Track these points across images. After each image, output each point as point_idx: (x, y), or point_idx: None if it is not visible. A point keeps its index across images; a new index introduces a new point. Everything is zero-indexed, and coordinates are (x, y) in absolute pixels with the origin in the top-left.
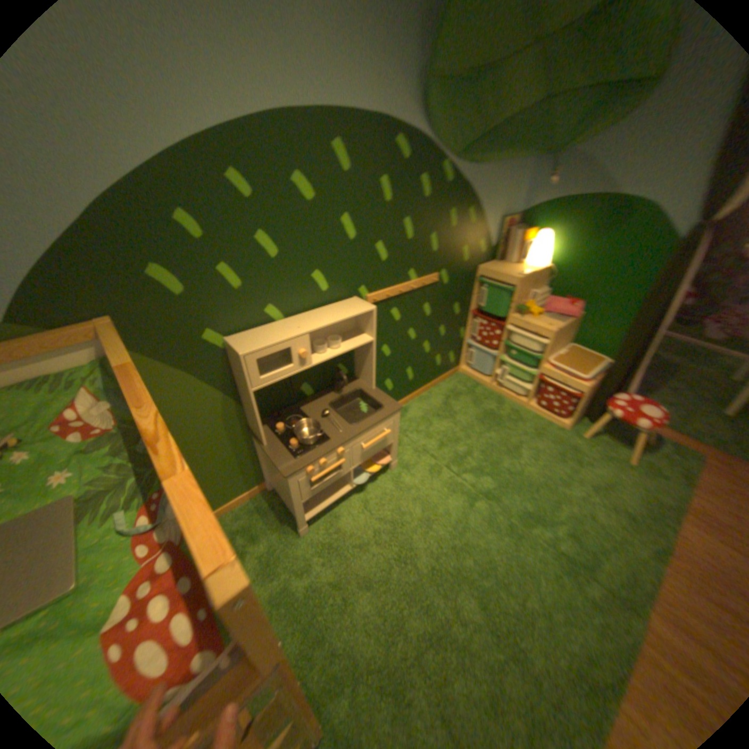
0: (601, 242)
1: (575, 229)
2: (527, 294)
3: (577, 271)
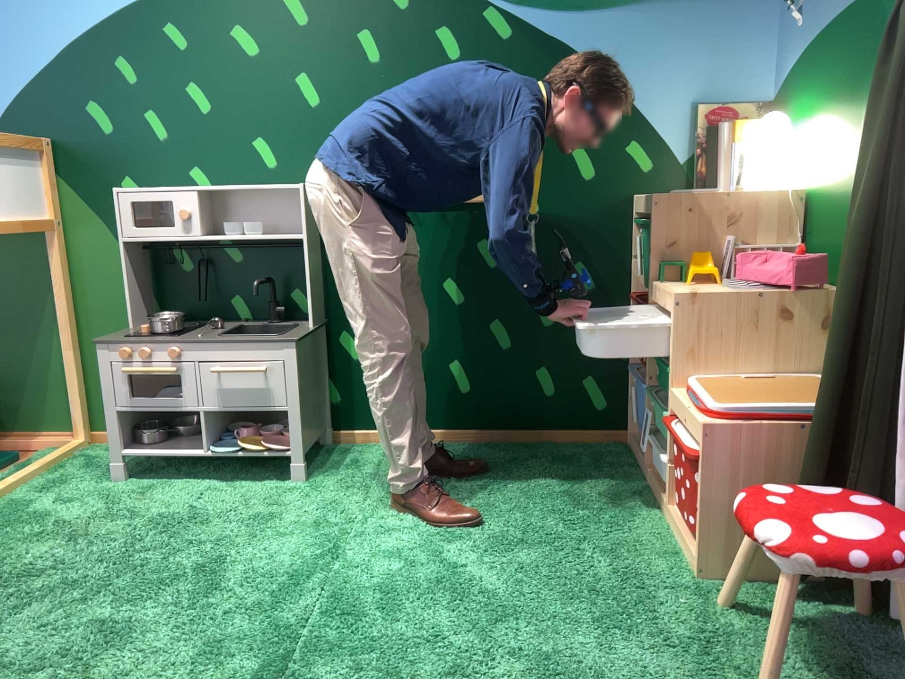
0: (860, 107)
1: (828, 96)
2: (711, 243)
3: (839, 189)
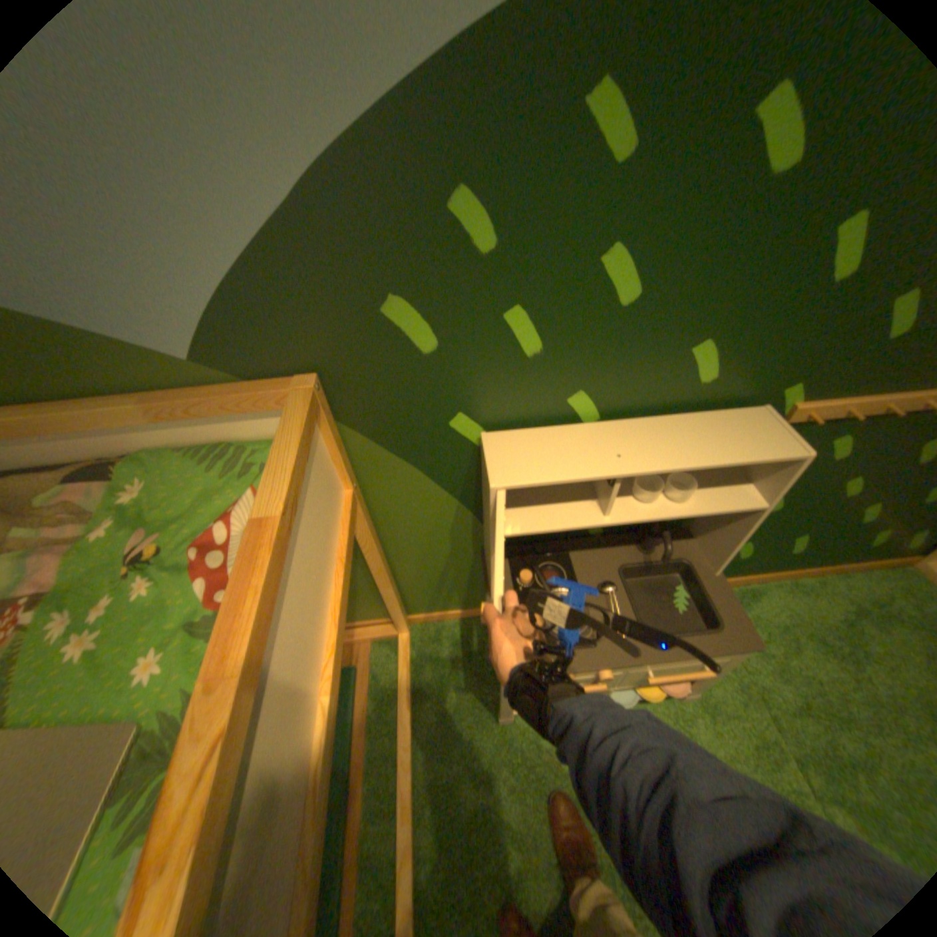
0: None
1: None
2: None
3: None
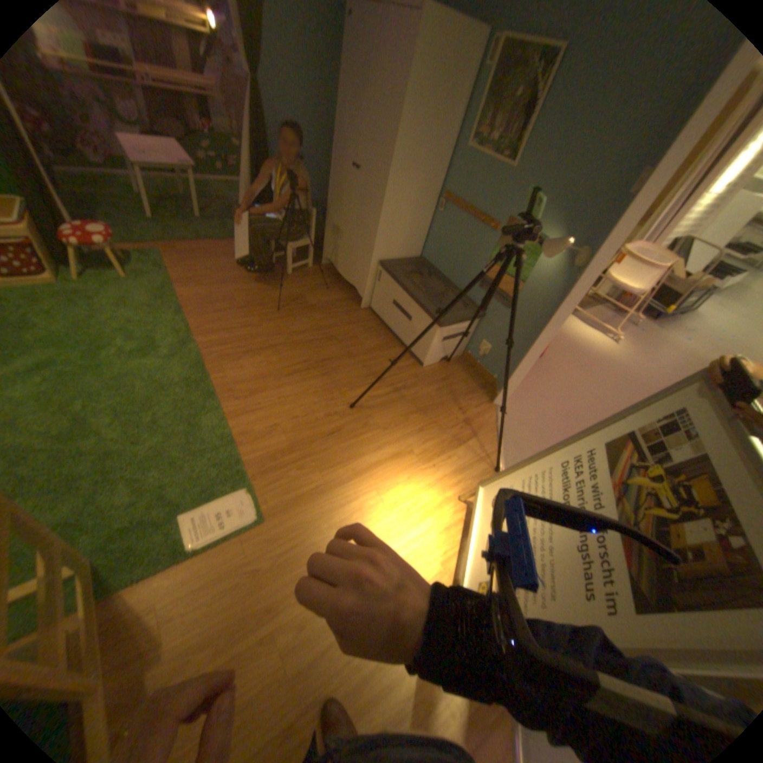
0: None
1: None
2: None
3: None
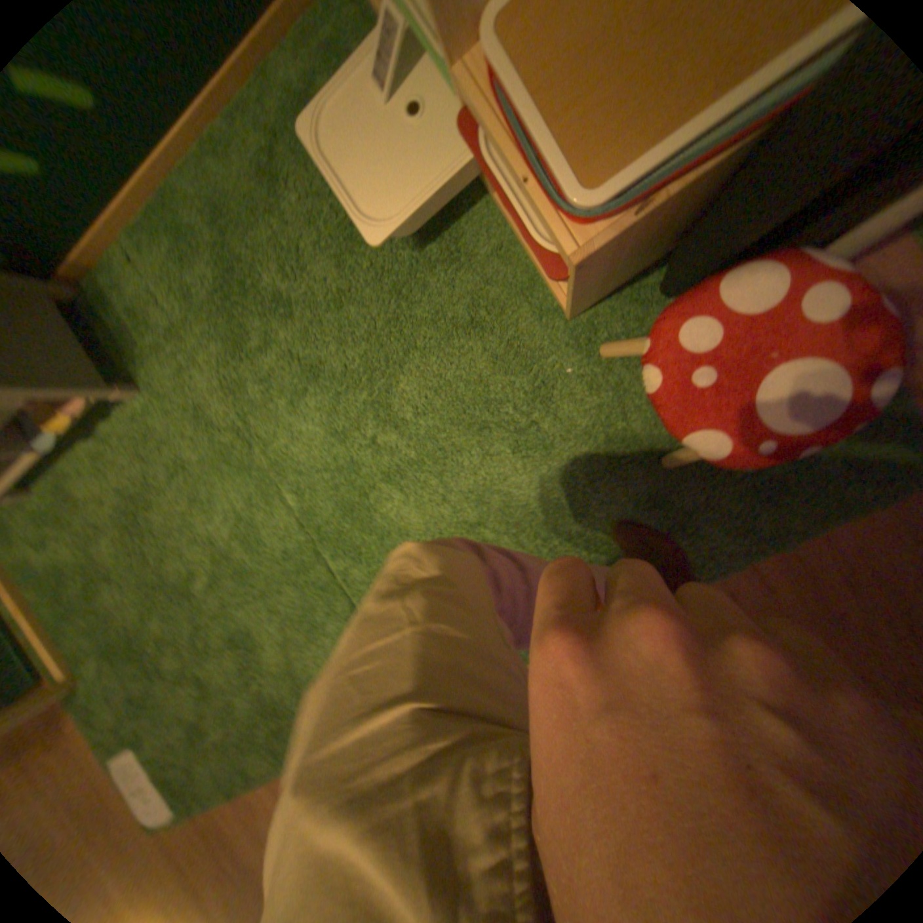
0: None
1: None
2: None
3: None
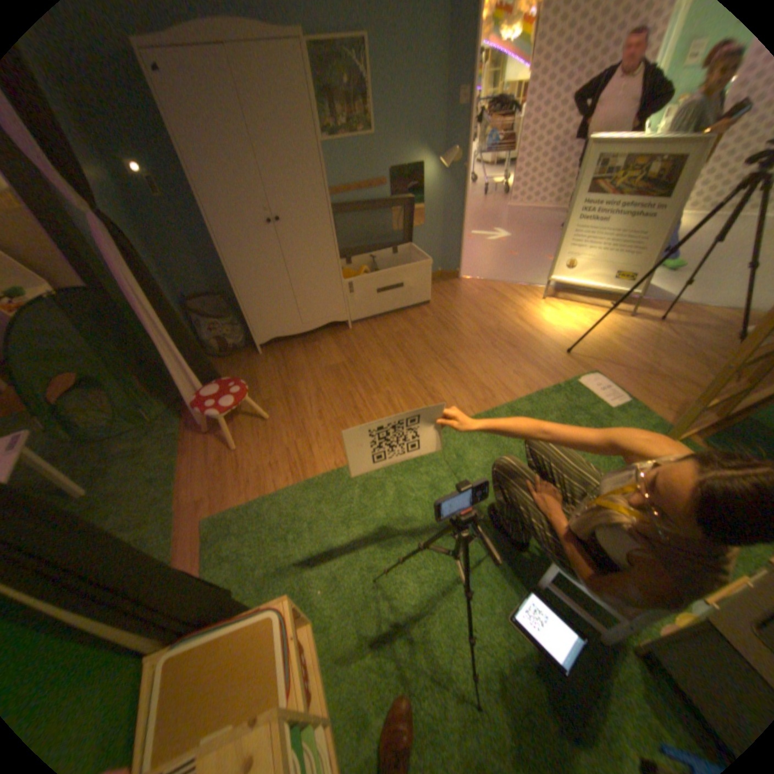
0: None
1: None
2: None
3: None
